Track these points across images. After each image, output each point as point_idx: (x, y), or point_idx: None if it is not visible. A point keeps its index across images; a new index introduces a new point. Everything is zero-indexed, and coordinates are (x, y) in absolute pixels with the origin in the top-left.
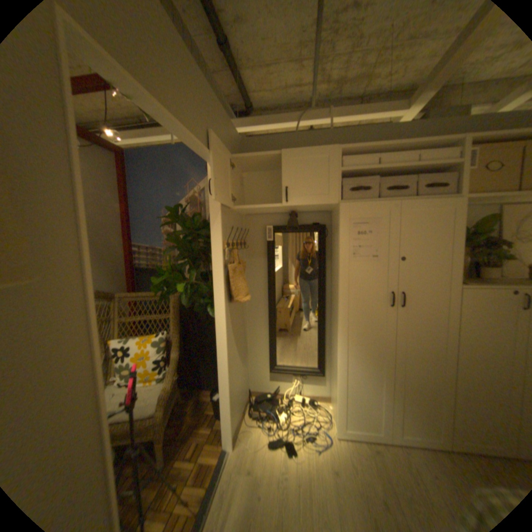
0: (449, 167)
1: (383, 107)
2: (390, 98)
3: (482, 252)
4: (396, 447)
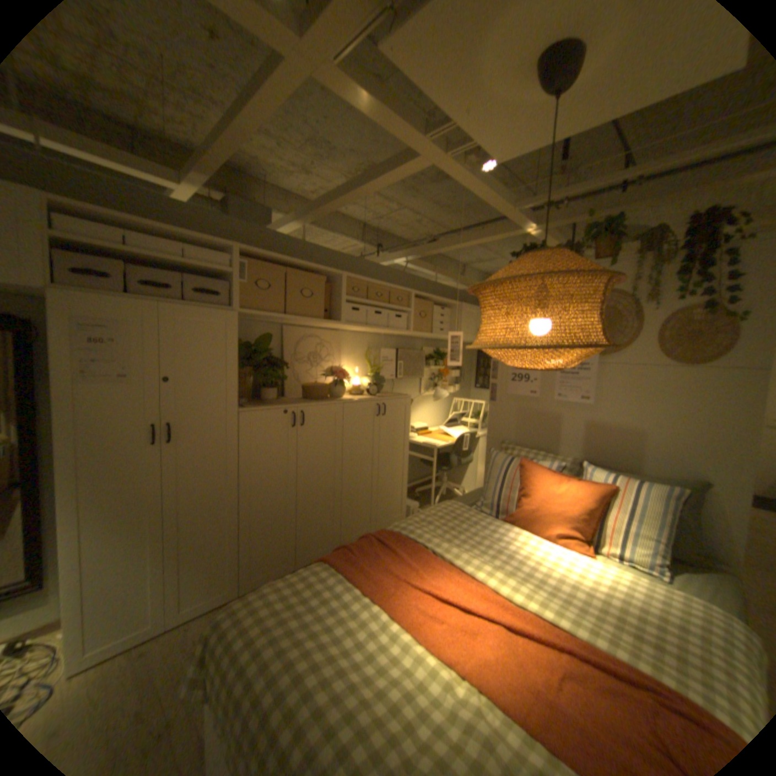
0: (221, 273)
1: (141, 163)
2: (165, 153)
3: (262, 371)
4: (169, 630)
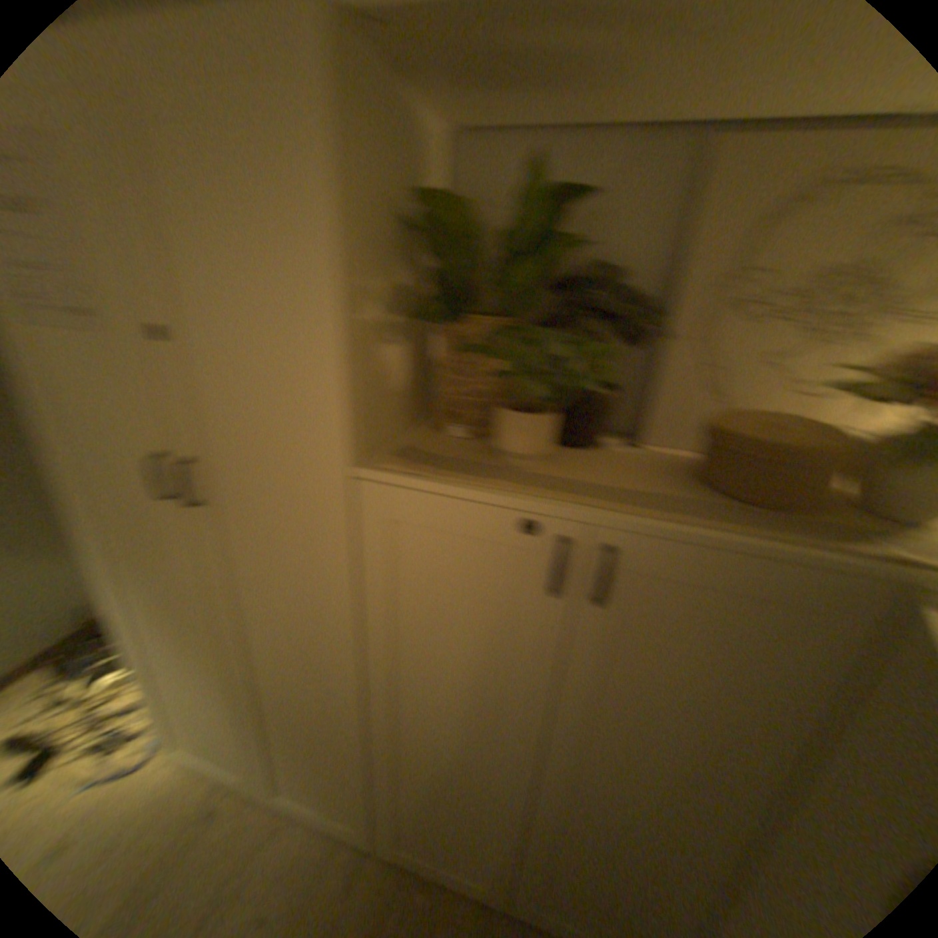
0: None
1: None
2: None
3: (537, 337)
4: (263, 807)
